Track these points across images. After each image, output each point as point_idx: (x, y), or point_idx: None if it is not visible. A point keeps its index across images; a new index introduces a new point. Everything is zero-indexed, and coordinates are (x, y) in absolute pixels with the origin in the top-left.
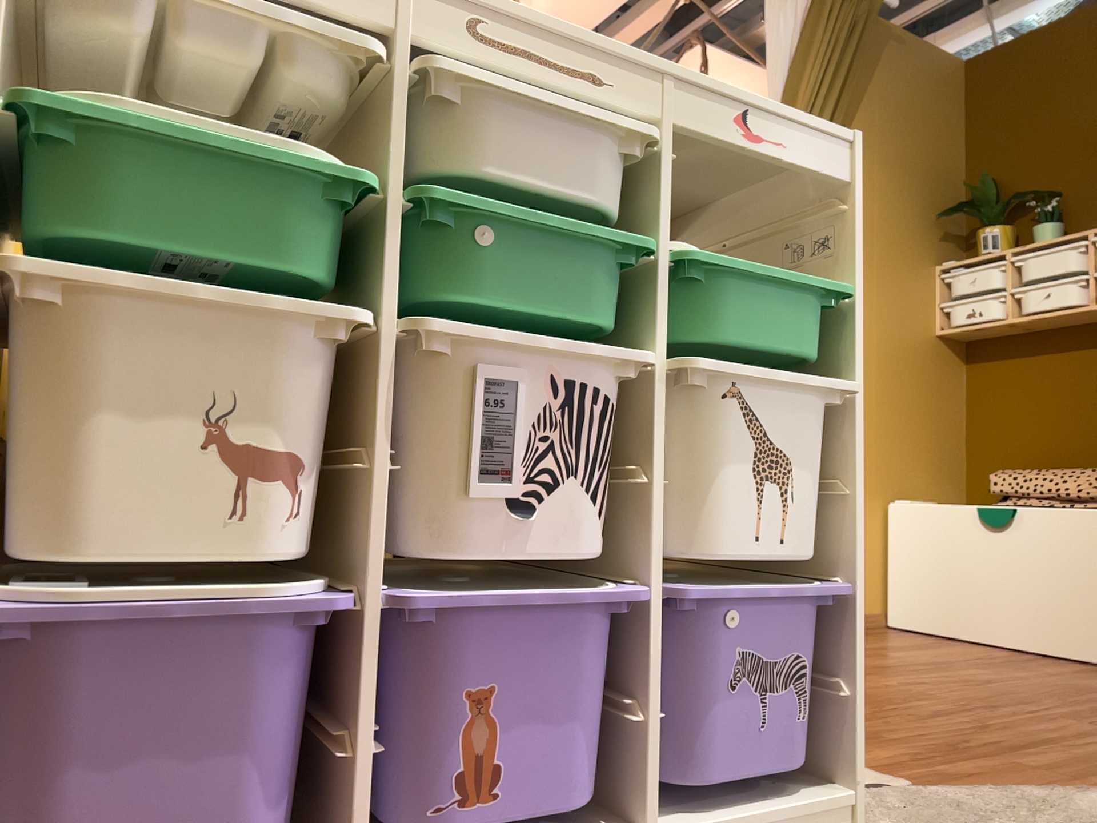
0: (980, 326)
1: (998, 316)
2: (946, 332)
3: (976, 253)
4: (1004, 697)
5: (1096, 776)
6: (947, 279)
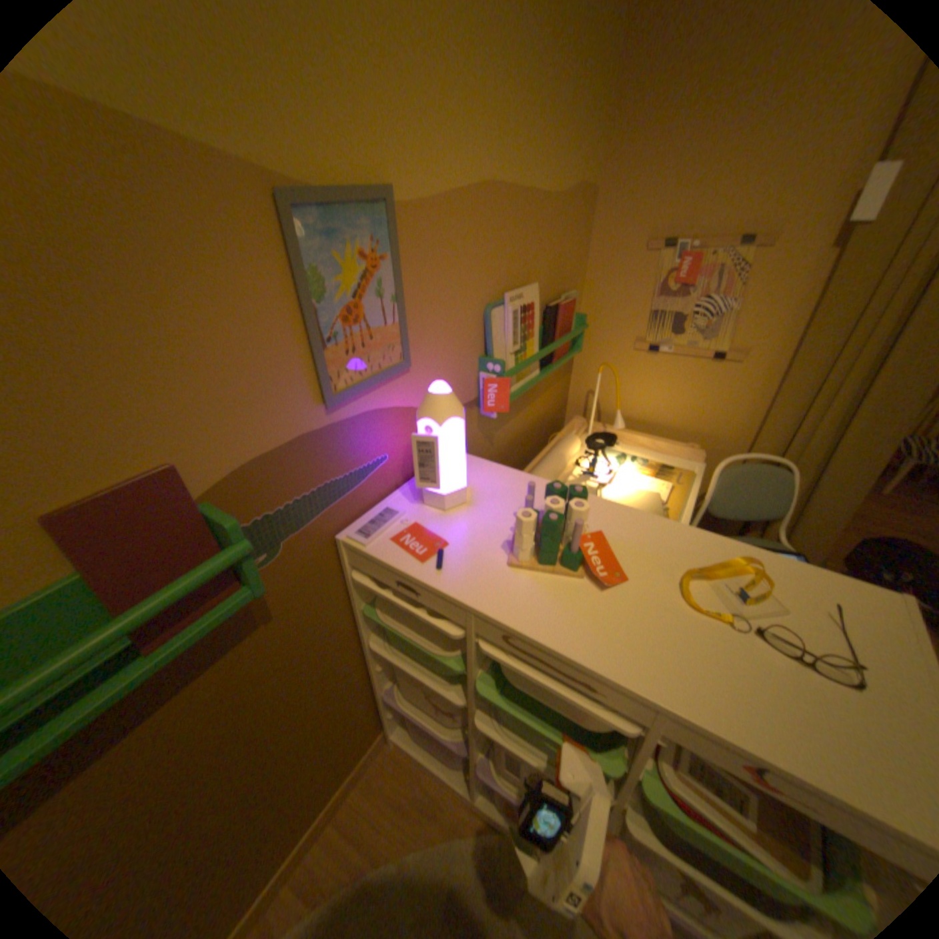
0: None
1: None
2: None
3: None
4: None
5: None
6: None
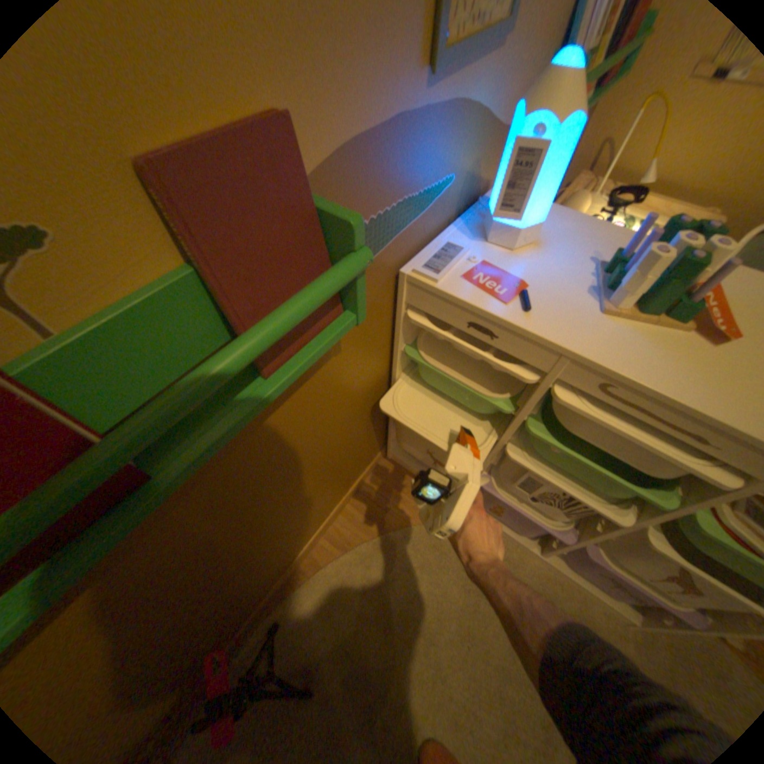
0: None
1: None
2: None
3: None
4: None
5: None
6: None
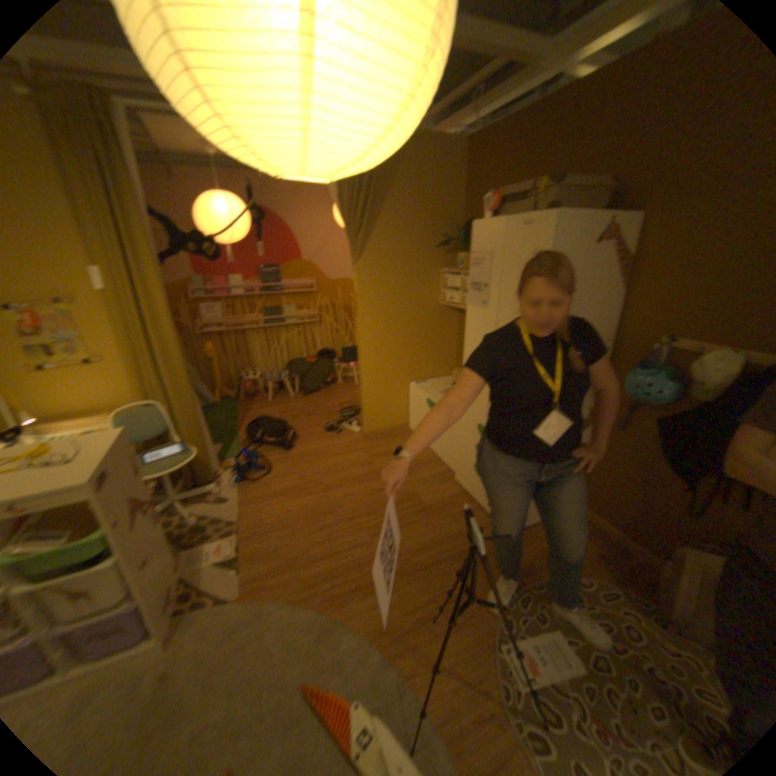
0: (454, 307)
1: (459, 304)
2: (444, 305)
3: (458, 266)
4: (365, 514)
5: (308, 595)
6: (446, 278)
